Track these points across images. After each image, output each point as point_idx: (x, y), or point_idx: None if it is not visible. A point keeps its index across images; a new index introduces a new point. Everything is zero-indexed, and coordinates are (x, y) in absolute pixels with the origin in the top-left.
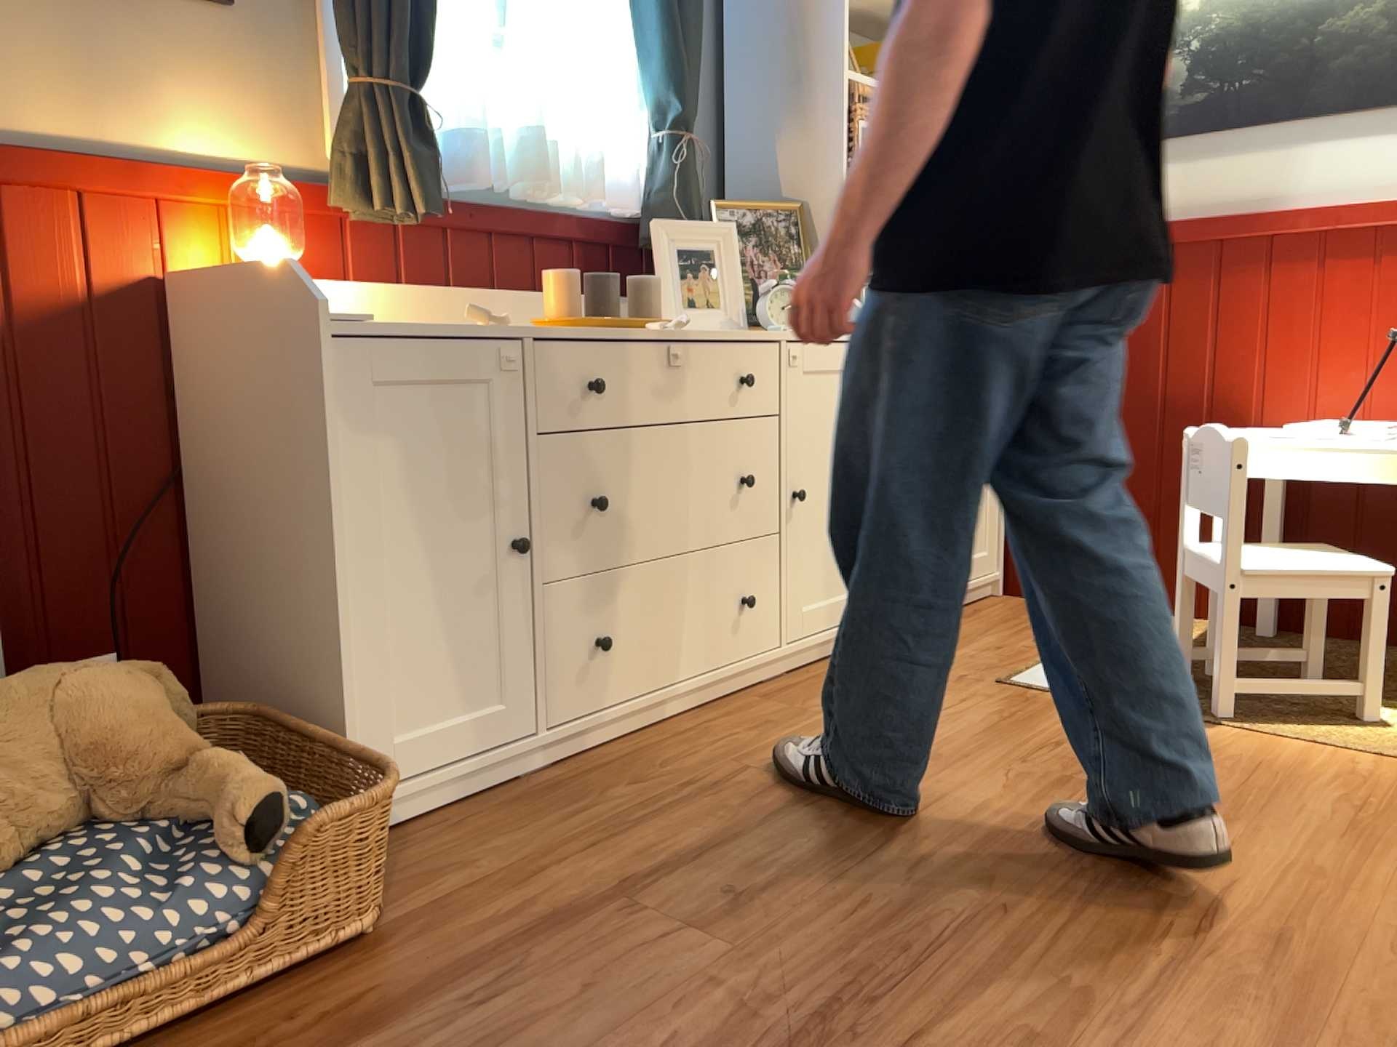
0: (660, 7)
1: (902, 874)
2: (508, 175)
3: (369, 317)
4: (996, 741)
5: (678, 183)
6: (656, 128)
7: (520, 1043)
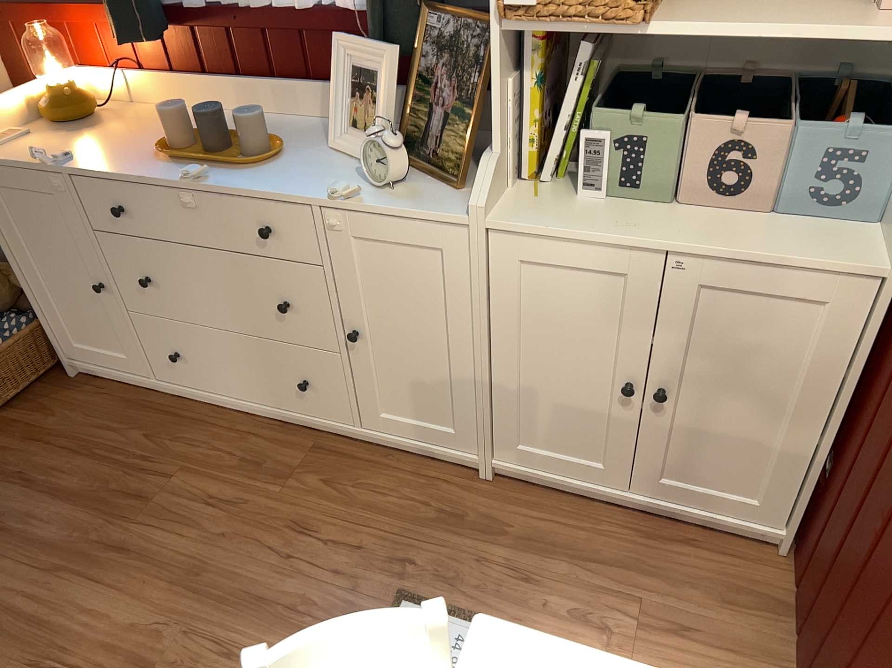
0: None
1: (5, 587)
2: None
3: None
4: (234, 609)
5: None
6: None
7: None
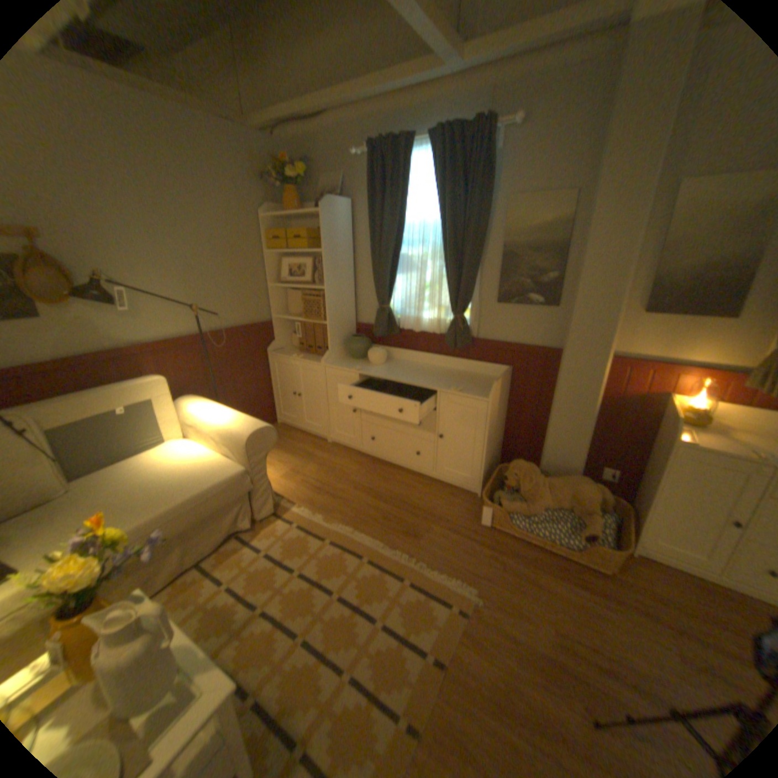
0: None
1: None
2: None
3: (698, 444)
4: None
5: None
6: None
7: (604, 624)
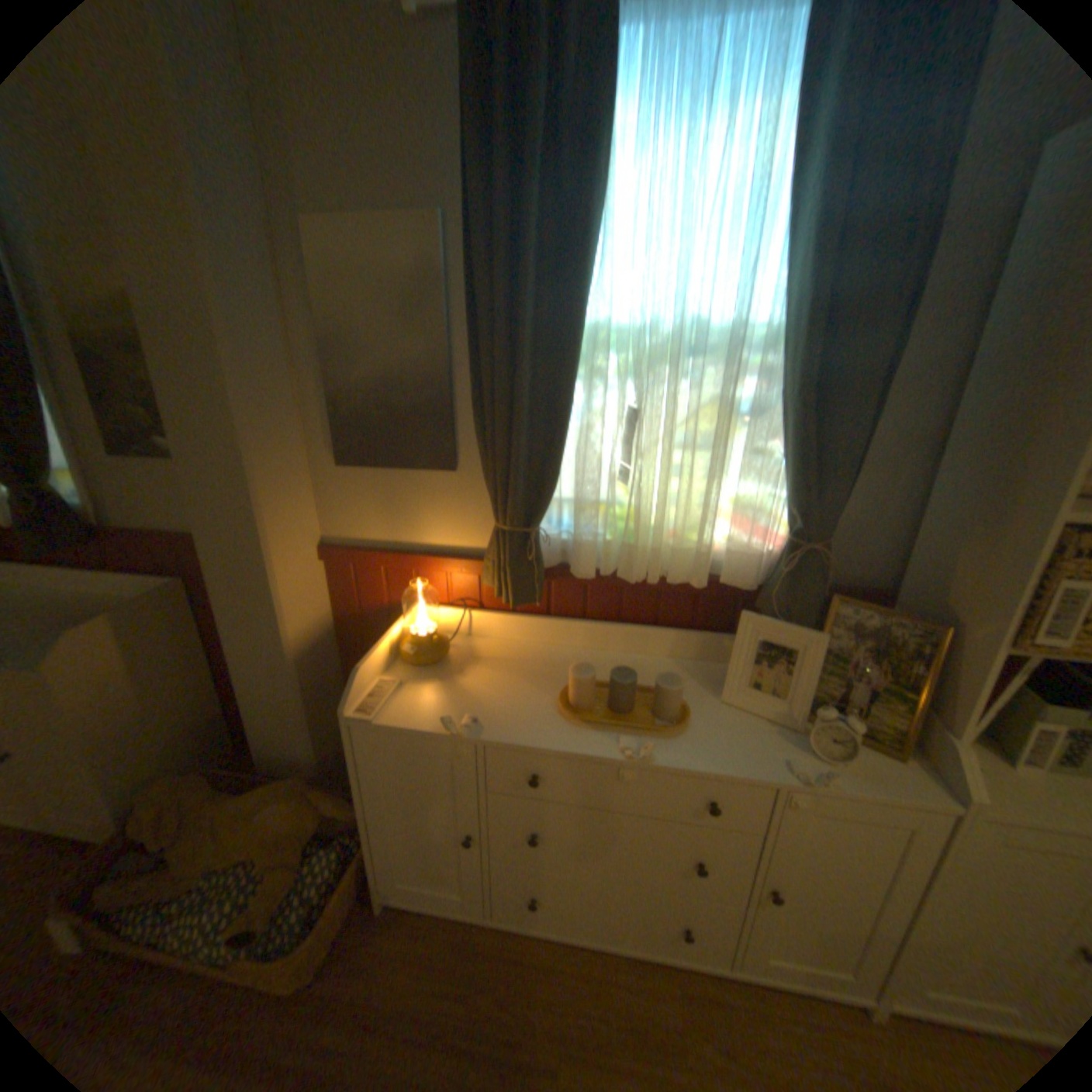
0: (795, 436)
1: None
2: (623, 562)
3: (373, 718)
4: None
5: (785, 584)
6: (790, 526)
7: None
